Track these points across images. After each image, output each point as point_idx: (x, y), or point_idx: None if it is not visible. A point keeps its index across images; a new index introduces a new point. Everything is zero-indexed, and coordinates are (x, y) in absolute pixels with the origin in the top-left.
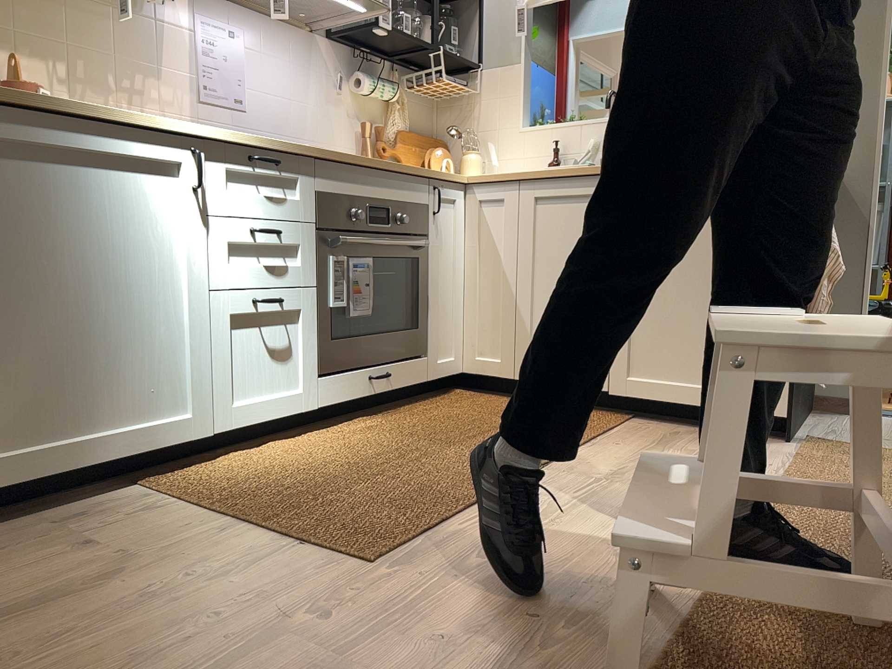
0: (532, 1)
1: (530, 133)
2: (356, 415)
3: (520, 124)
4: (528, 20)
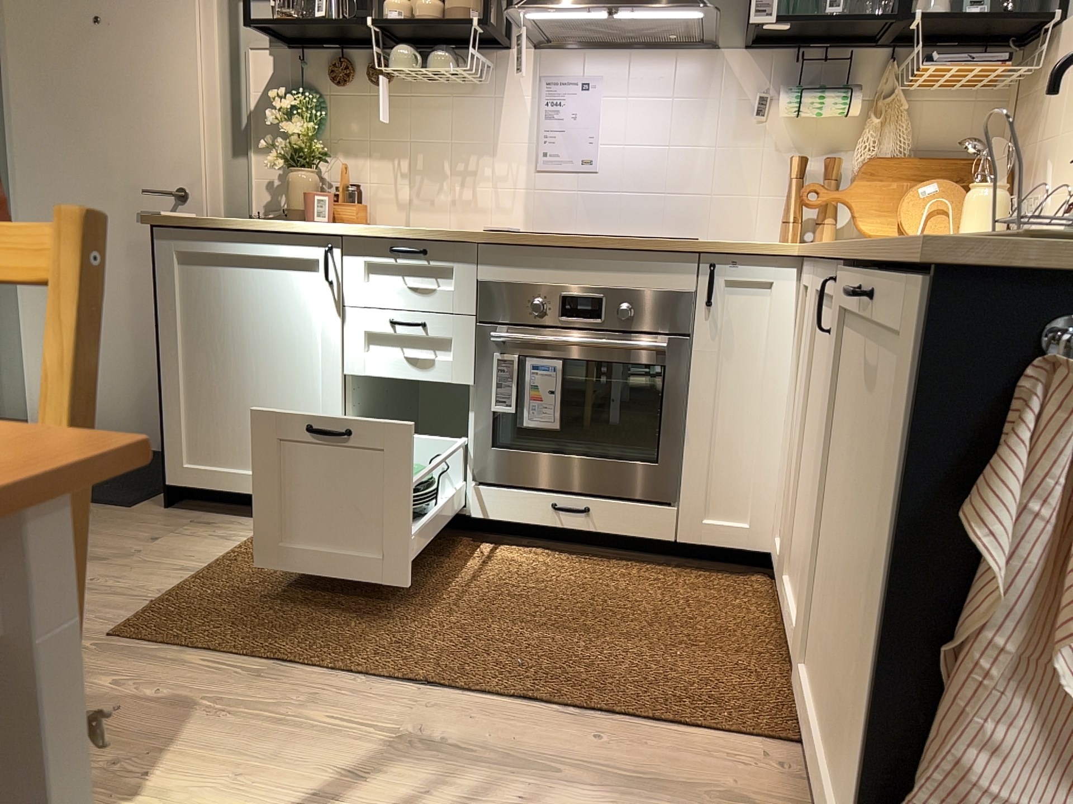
0: None
1: None
2: (563, 547)
3: None
4: None
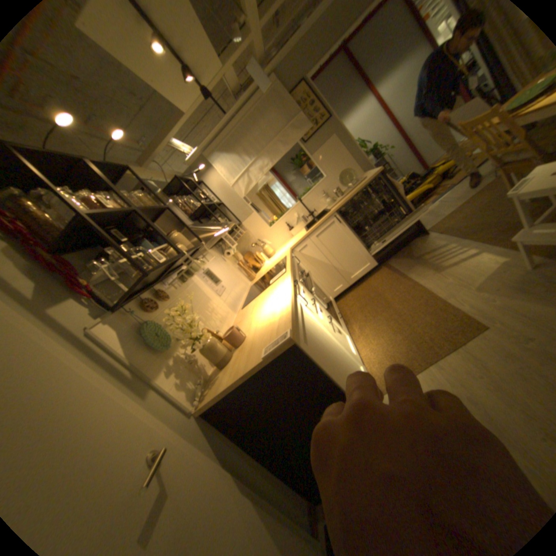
0: (240, 192)
1: (274, 226)
2: None
3: (269, 226)
4: (245, 197)
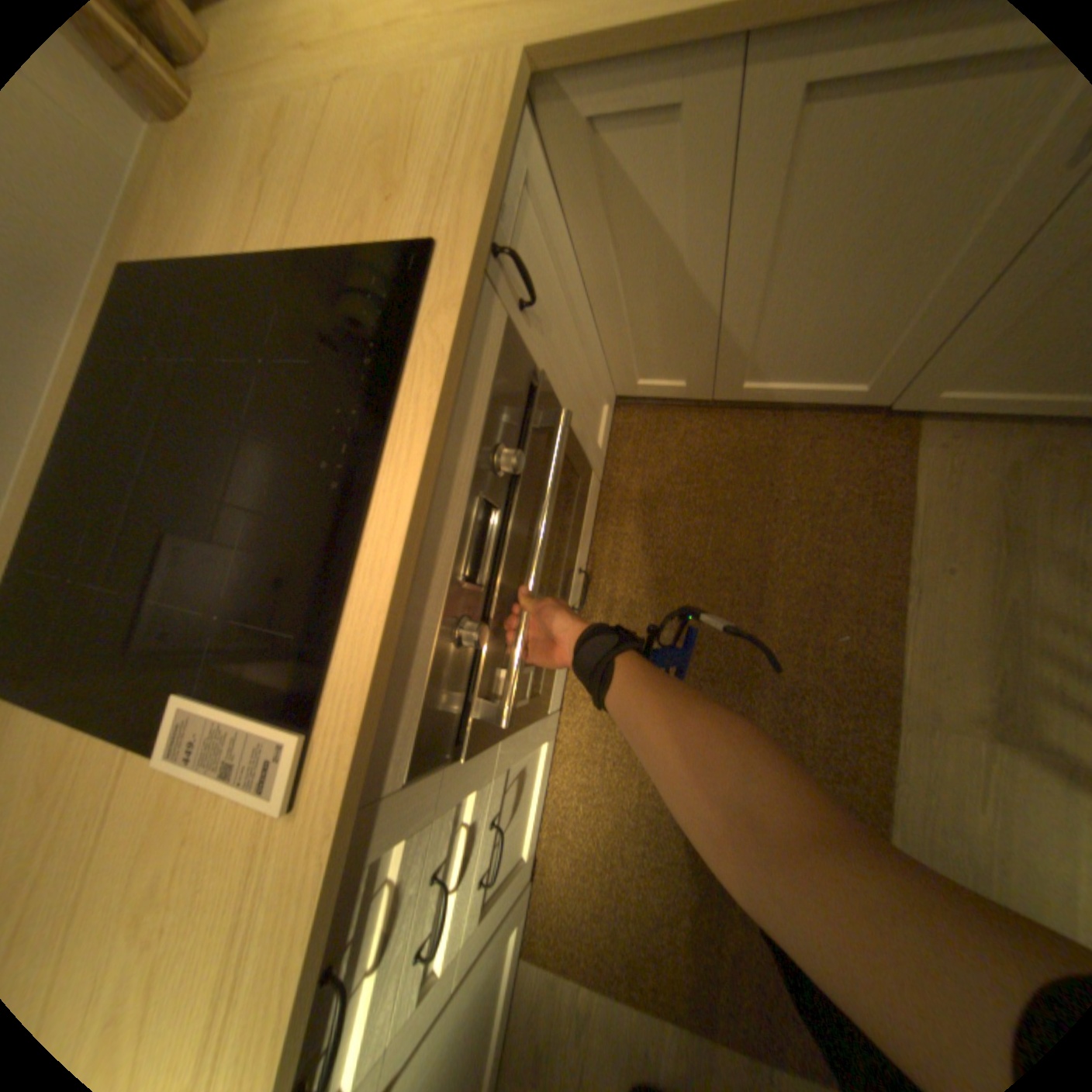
0: None
1: None
2: None
3: None
4: None
